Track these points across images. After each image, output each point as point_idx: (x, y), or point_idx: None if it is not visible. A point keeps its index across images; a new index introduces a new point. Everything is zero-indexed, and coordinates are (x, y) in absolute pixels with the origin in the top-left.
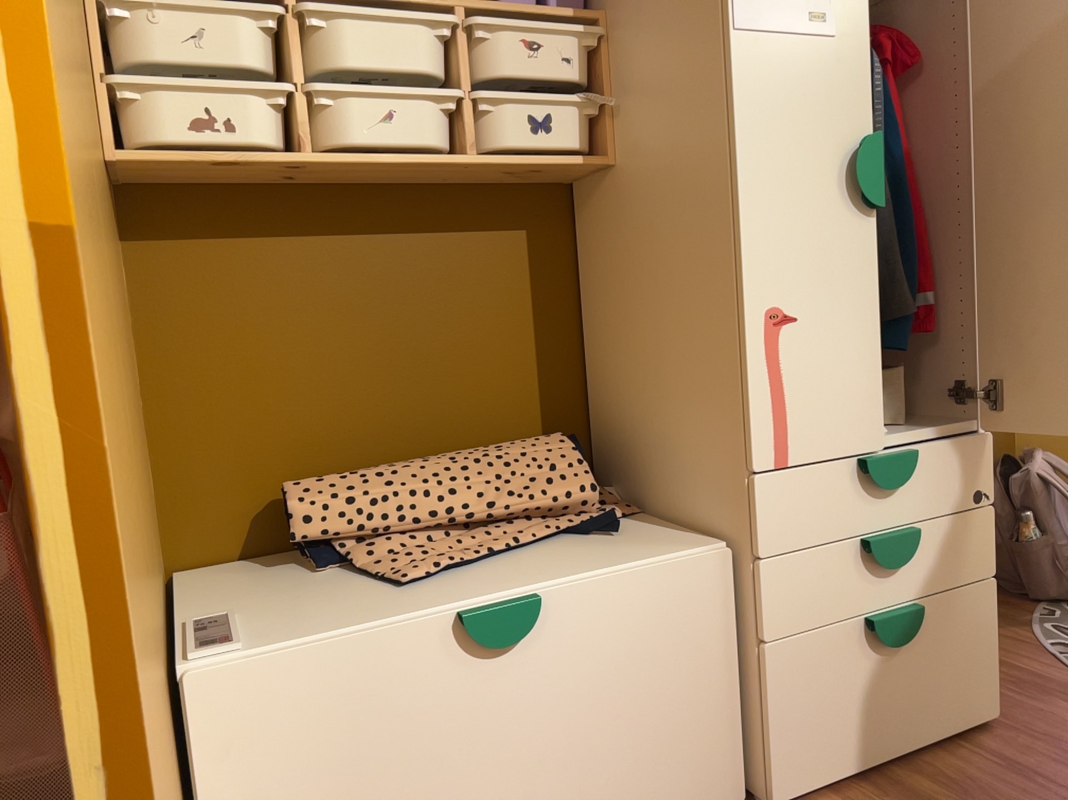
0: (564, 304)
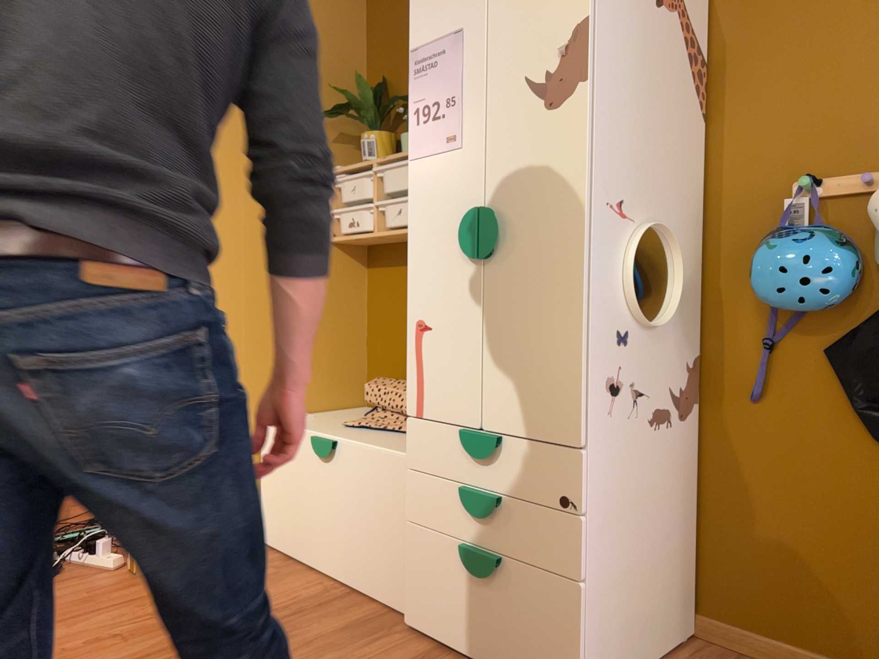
0: None
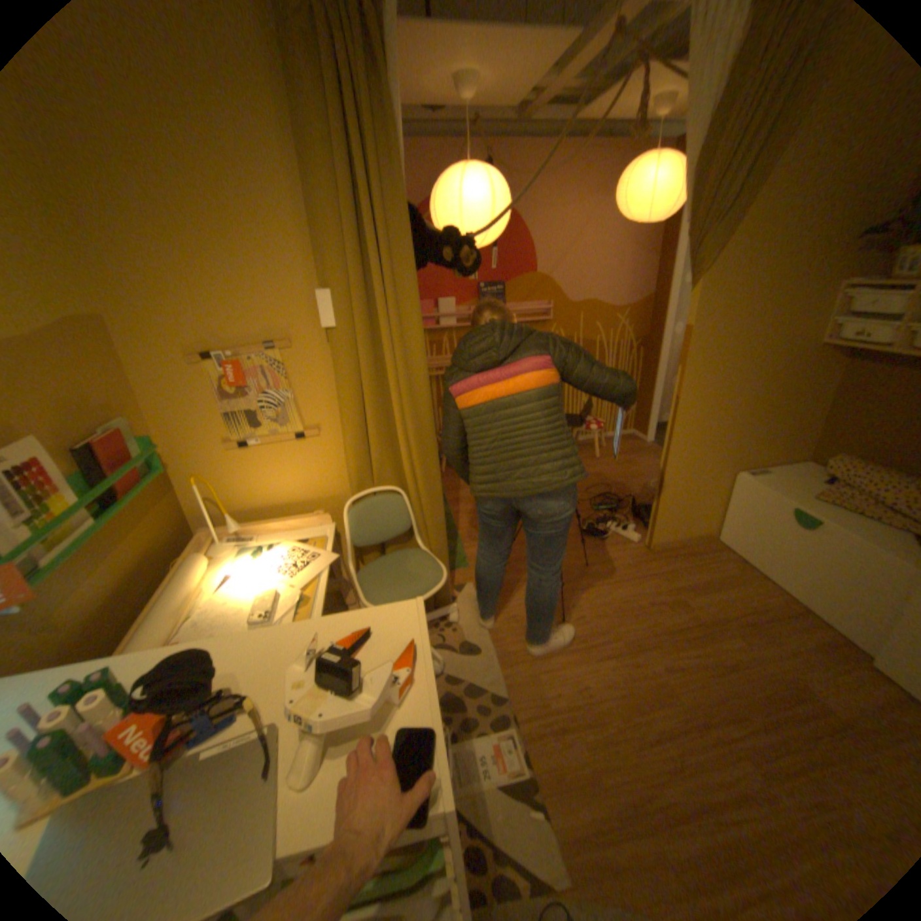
0: None
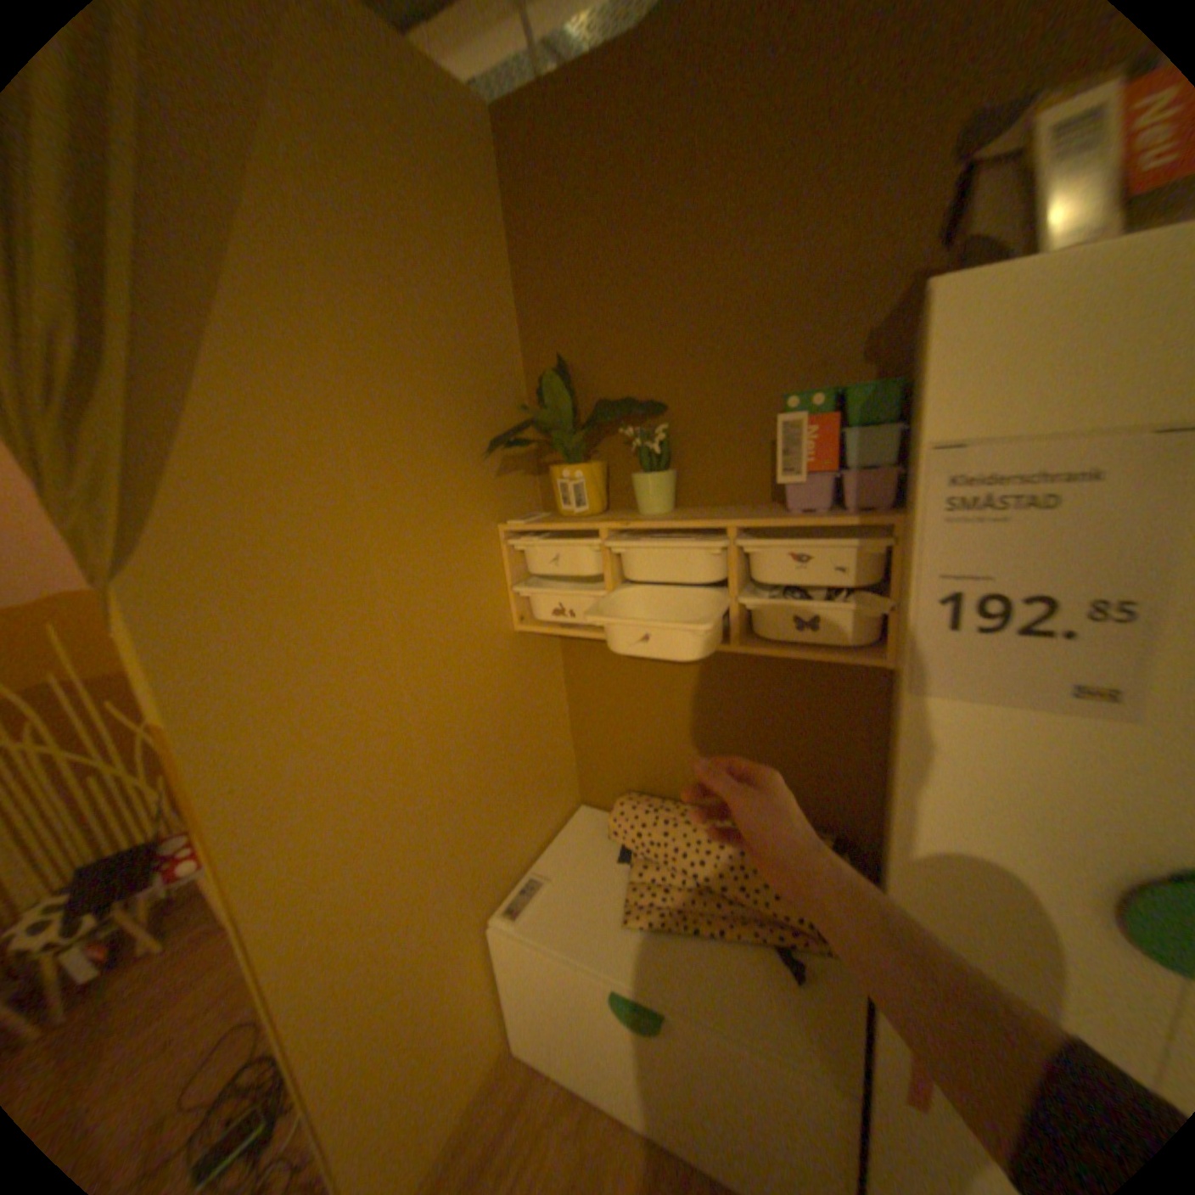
0: (869, 735)
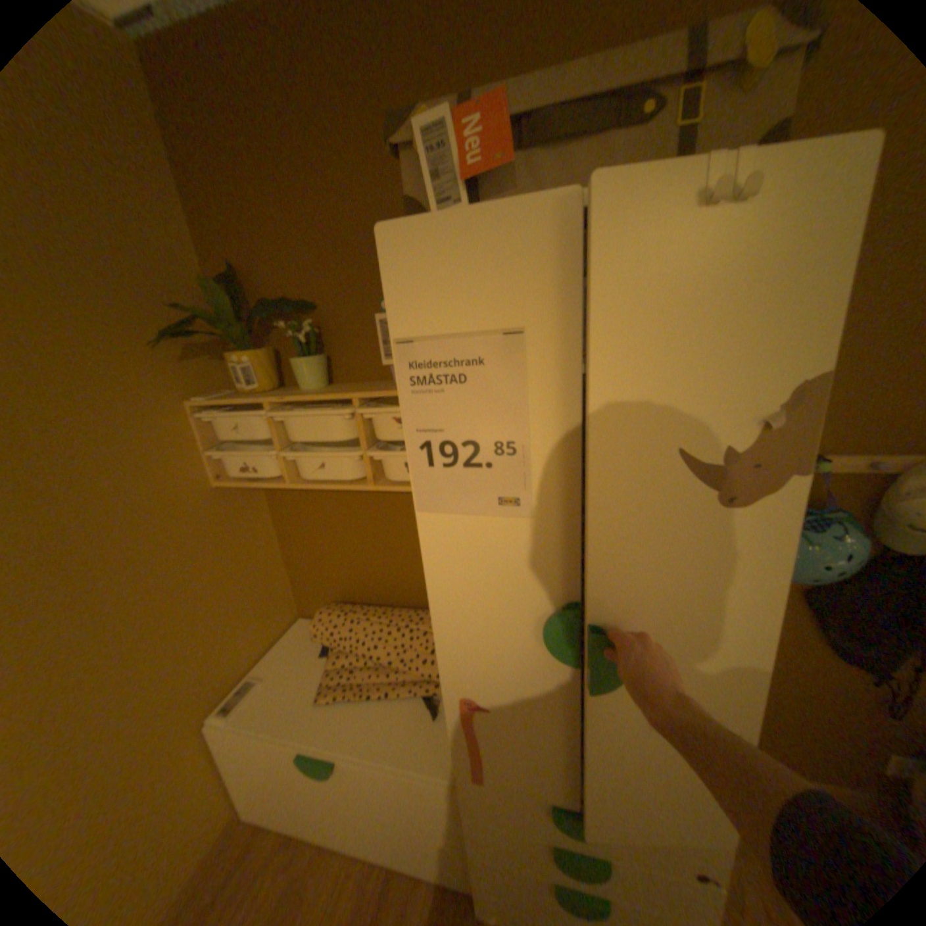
0: None
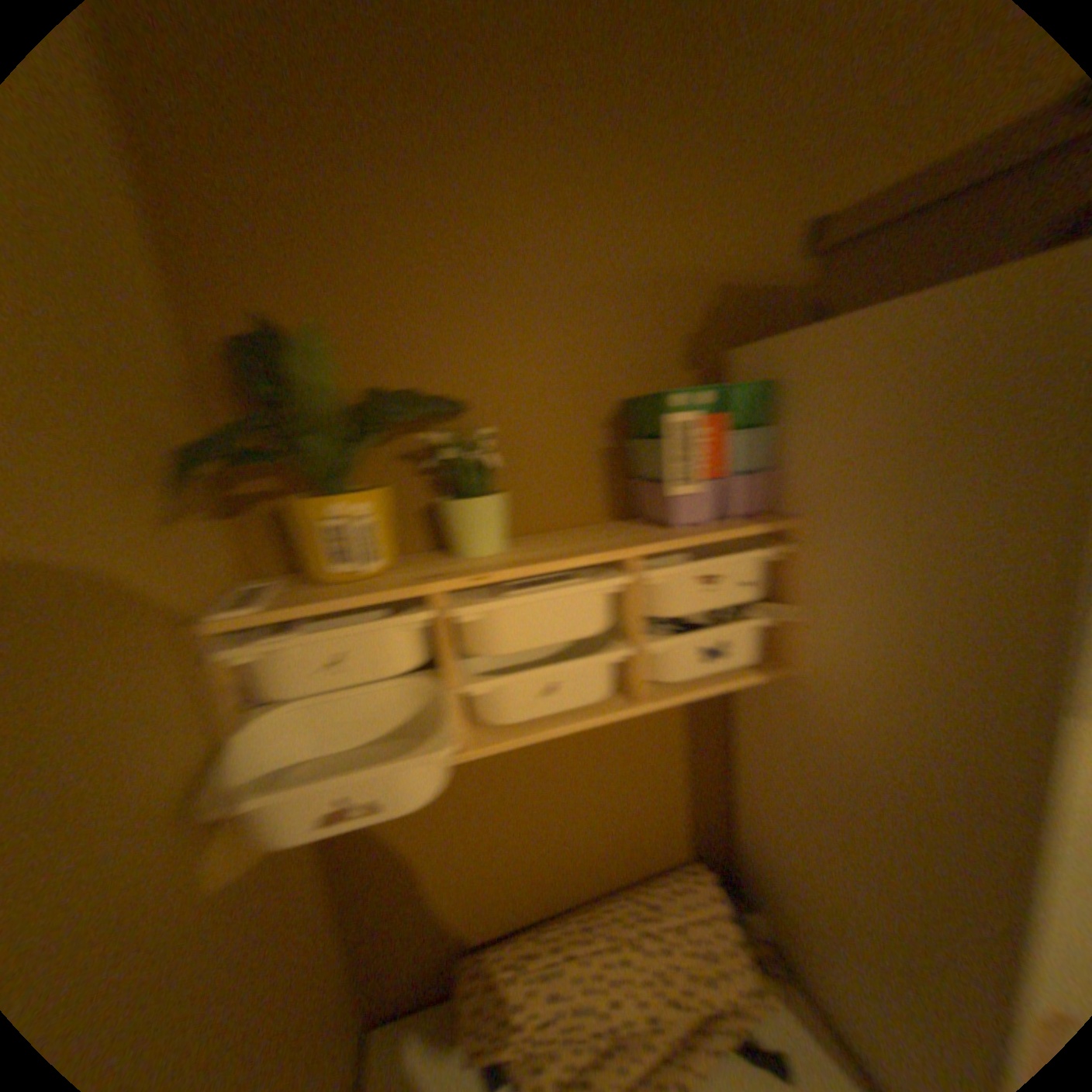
0: (715, 742)
